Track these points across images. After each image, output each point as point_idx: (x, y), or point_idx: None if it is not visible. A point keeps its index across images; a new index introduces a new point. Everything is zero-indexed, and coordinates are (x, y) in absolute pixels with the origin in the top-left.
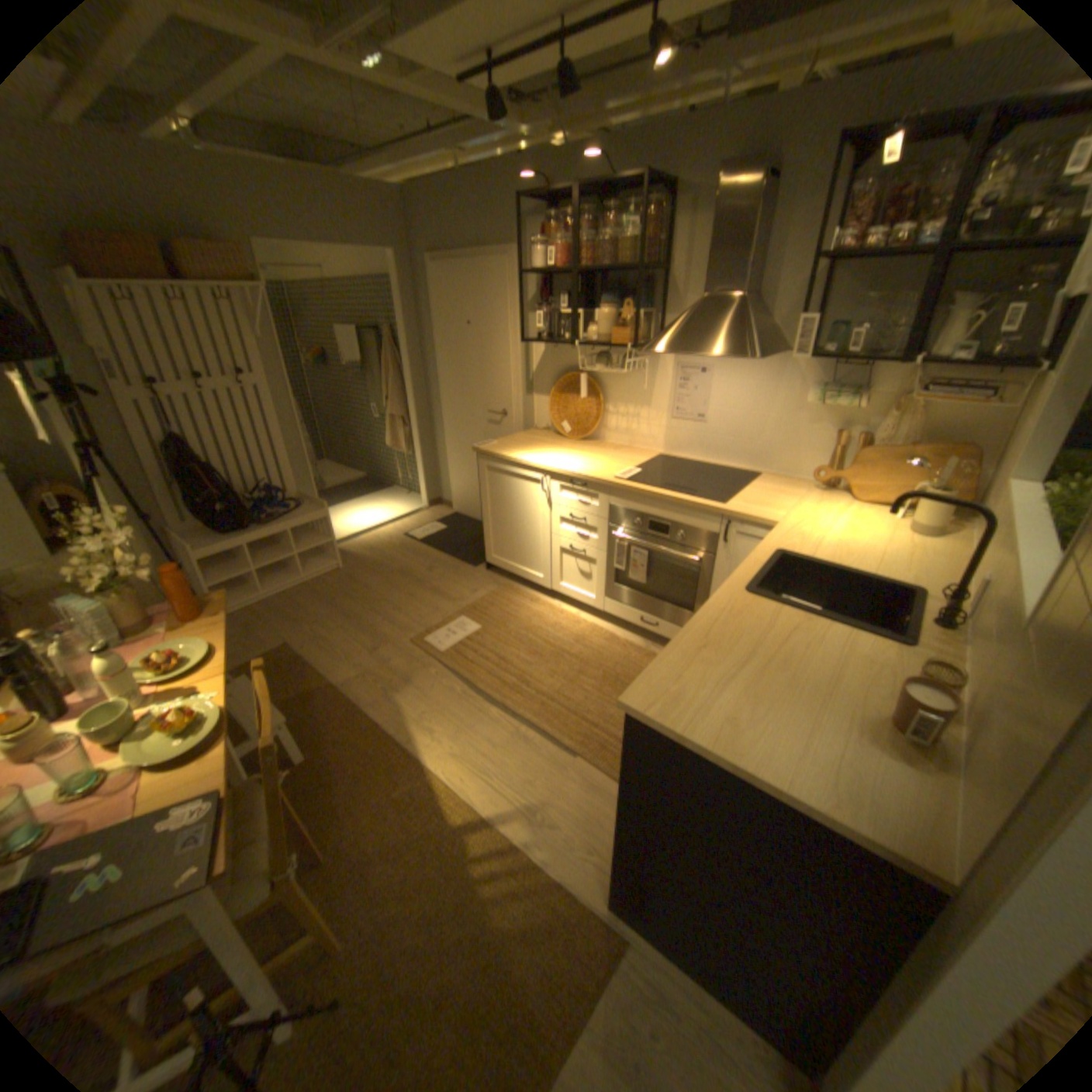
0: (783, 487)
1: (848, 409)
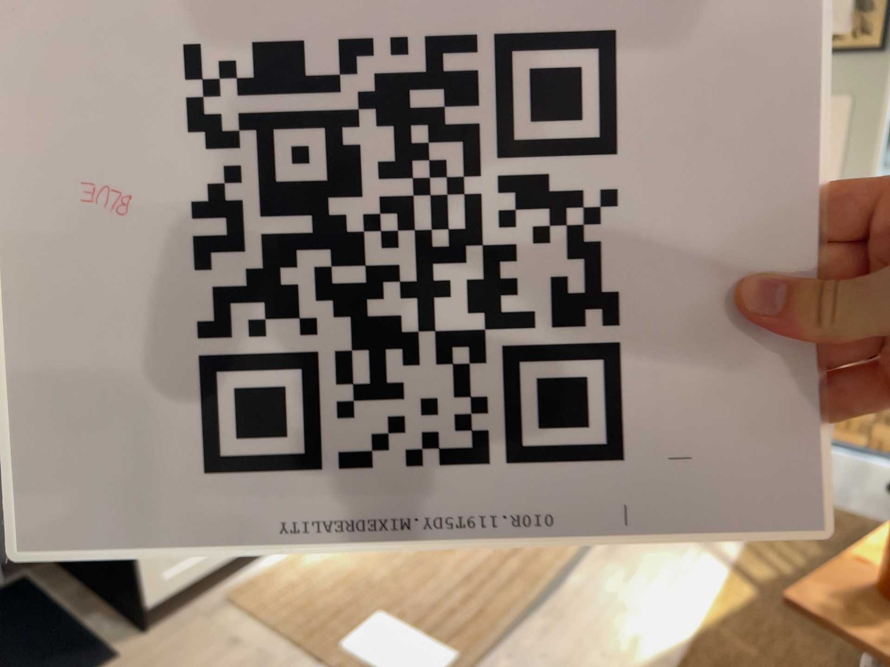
0: None
1: None
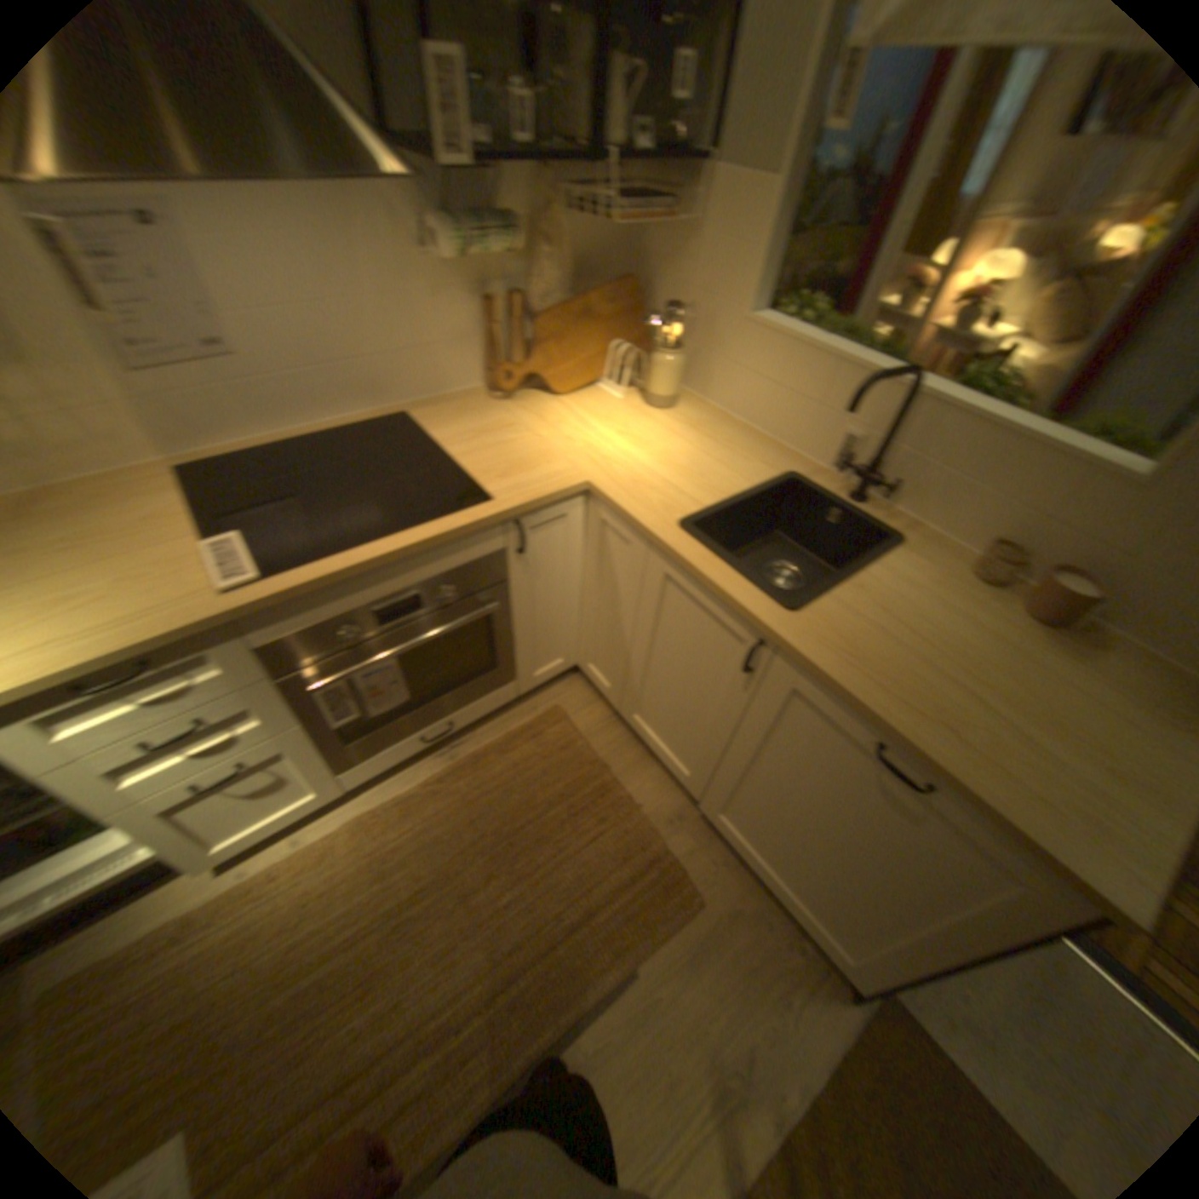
0: (472, 419)
1: (481, 258)
